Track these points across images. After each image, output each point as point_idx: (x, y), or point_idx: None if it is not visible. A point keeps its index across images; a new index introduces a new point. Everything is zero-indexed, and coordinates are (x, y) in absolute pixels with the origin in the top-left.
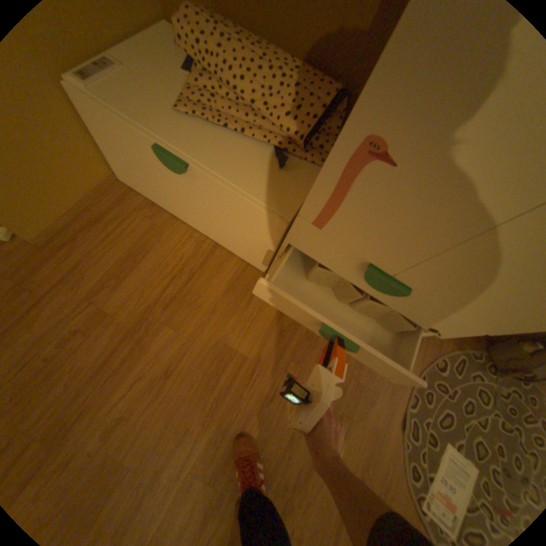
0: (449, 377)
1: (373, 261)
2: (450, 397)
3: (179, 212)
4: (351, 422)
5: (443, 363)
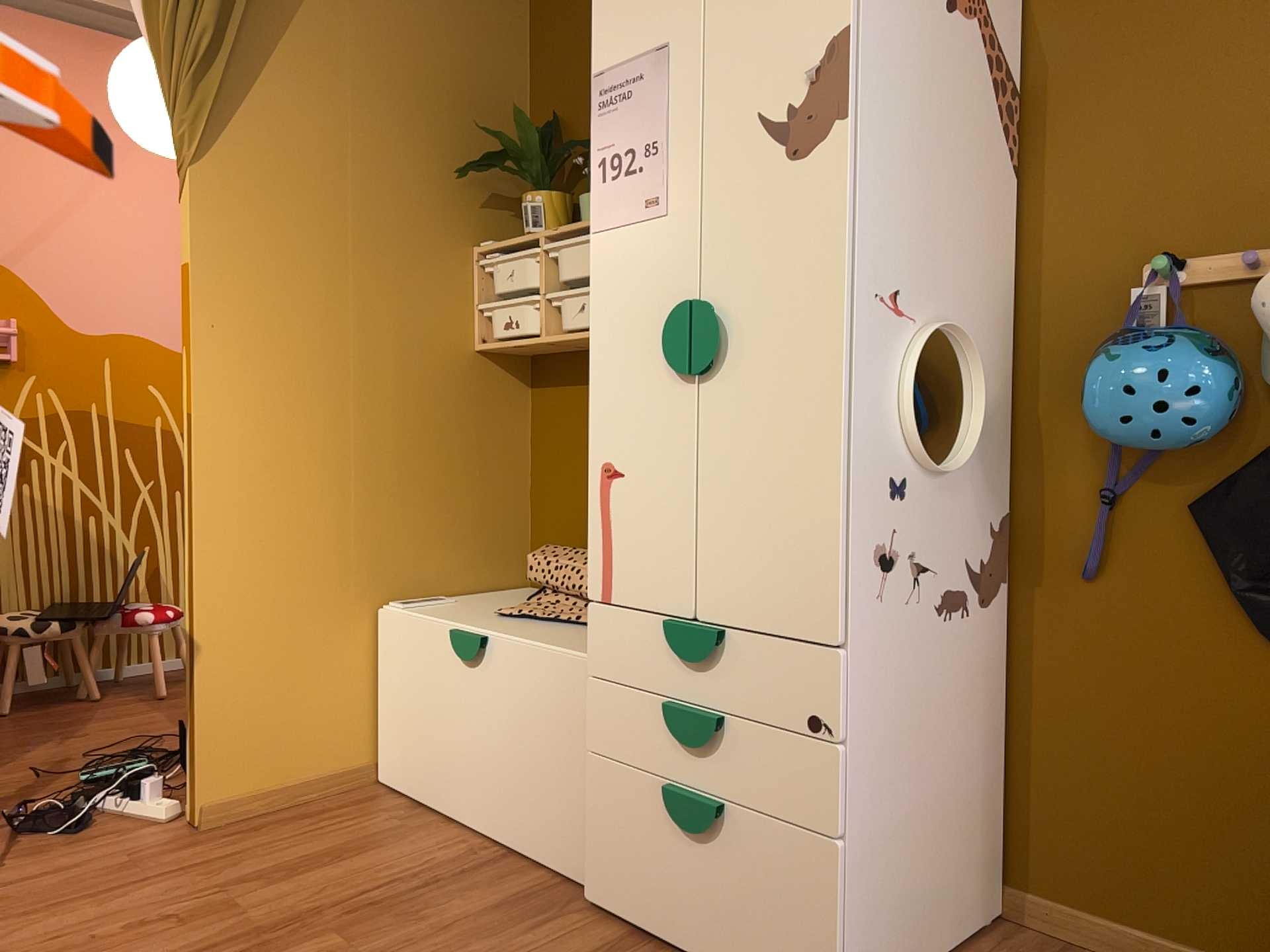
0: None
1: (667, 609)
2: None
3: (457, 792)
4: None
5: None
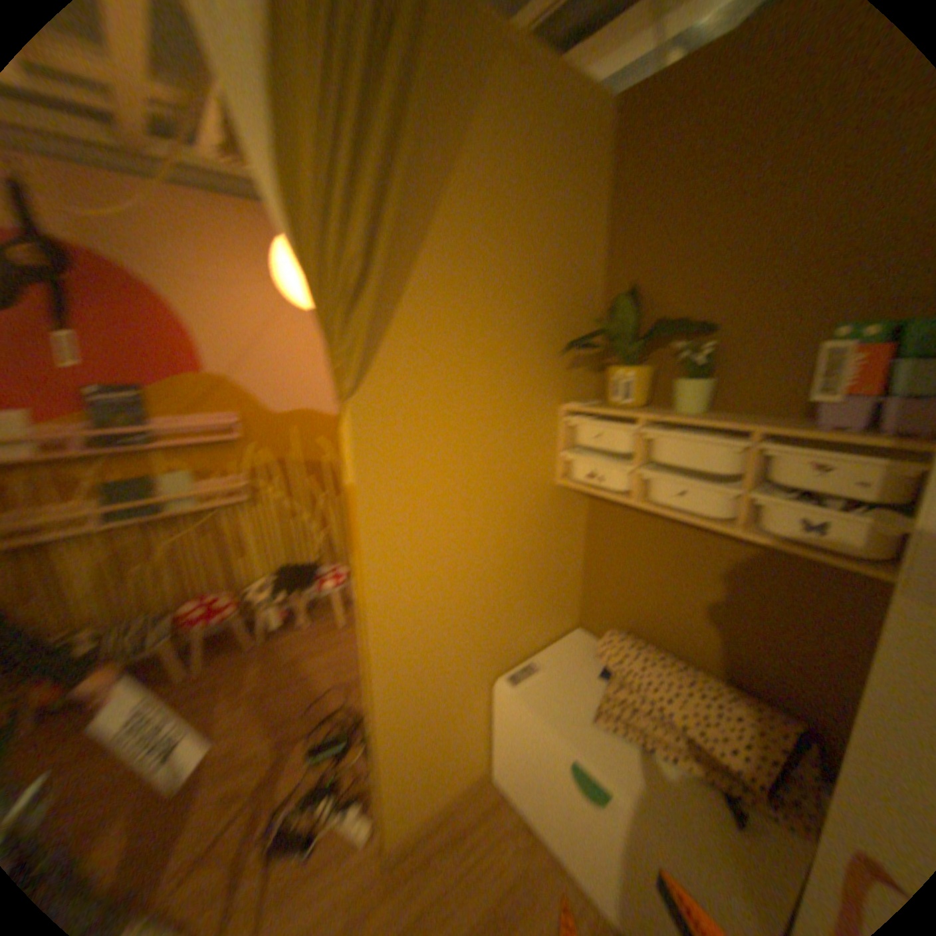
0: None
1: None
2: None
3: (570, 858)
4: None
5: None
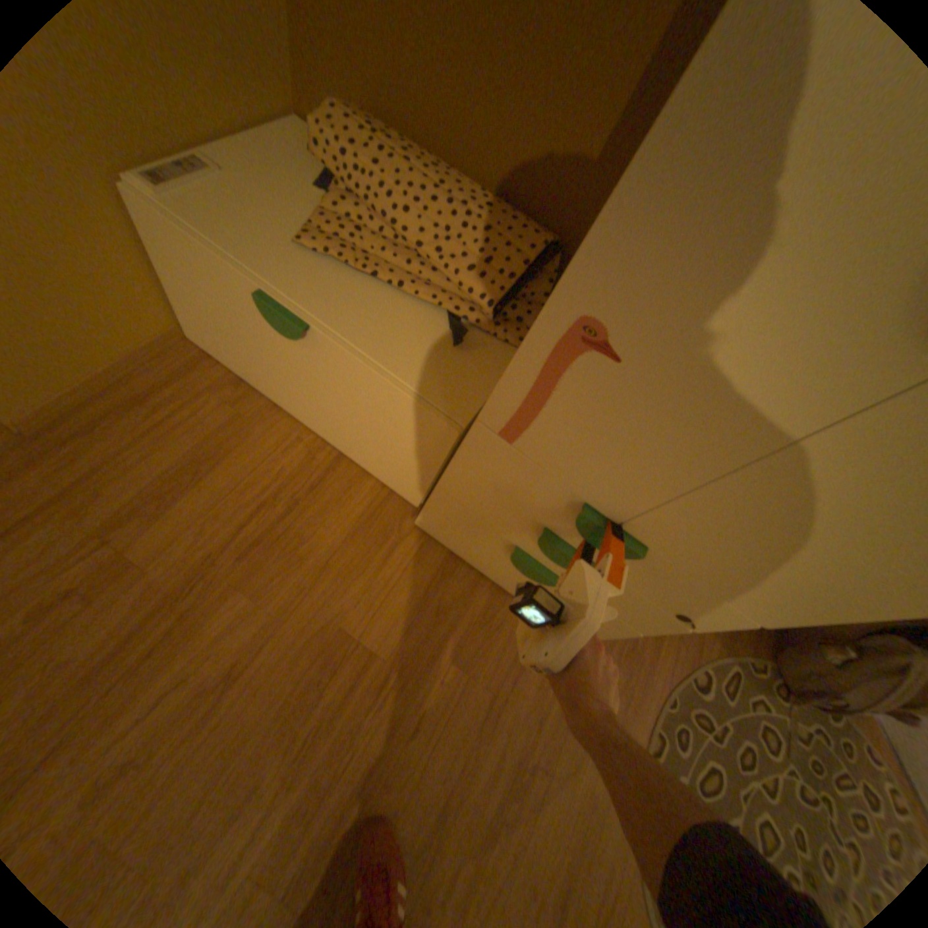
0: (716, 703)
1: (591, 499)
2: (718, 738)
3: (284, 398)
4: (551, 781)
5: (705, 678)
